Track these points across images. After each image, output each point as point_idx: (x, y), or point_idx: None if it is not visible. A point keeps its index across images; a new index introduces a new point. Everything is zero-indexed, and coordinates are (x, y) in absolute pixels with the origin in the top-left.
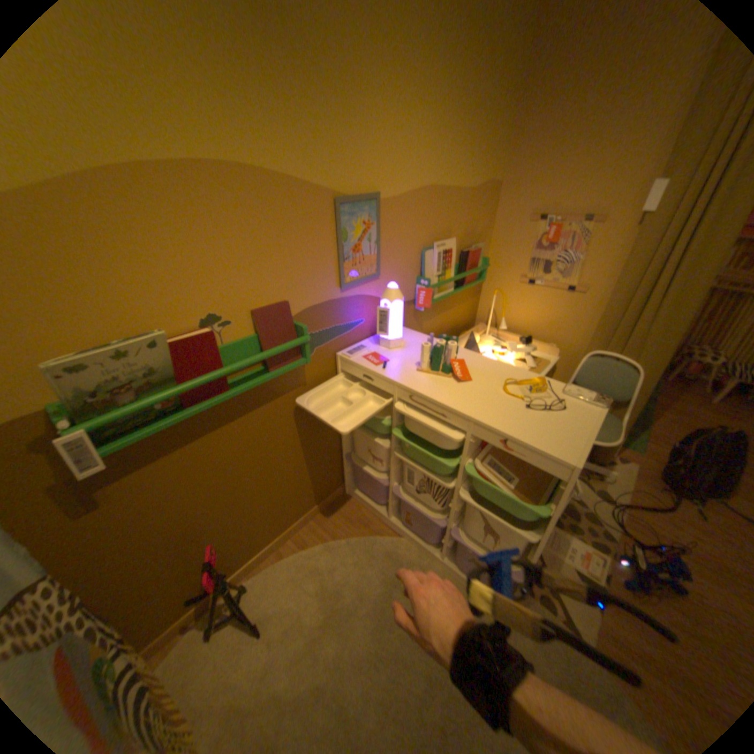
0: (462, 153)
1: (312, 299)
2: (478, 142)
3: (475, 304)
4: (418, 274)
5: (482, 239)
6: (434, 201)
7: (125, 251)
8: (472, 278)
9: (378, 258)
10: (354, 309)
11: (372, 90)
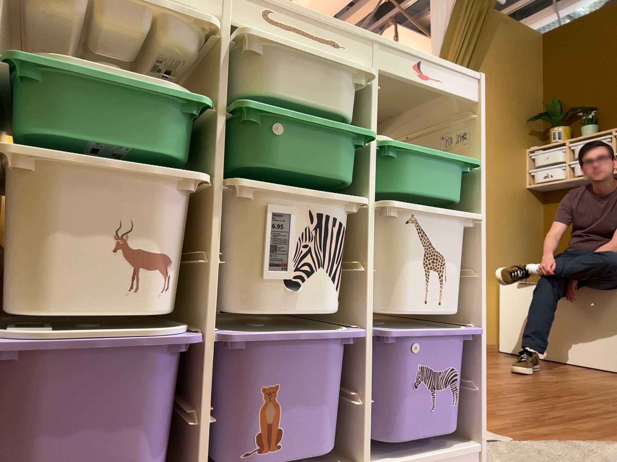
0: None
1: None
2: None
3: None
4: None
5: None
6: None
7: None
8: None
9: None
10: None
11: None
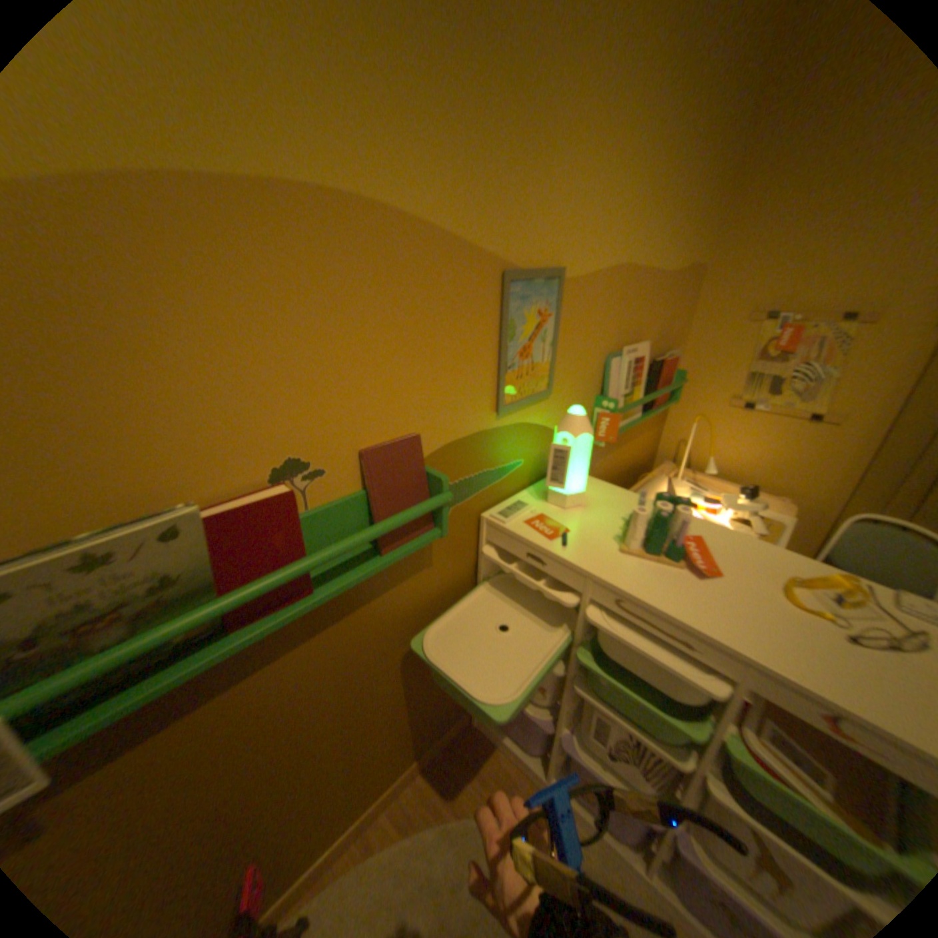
0: (670, 219)
1: (456, 430)
2: (689, 207)
3: (660, 433)
4: (598, 392)
5: (677, 343)
6: (630, 285)
7: (134, 341)
8: (665, 398)
9: (553, 366)
10: (512, 444)
11: (573, 104)
